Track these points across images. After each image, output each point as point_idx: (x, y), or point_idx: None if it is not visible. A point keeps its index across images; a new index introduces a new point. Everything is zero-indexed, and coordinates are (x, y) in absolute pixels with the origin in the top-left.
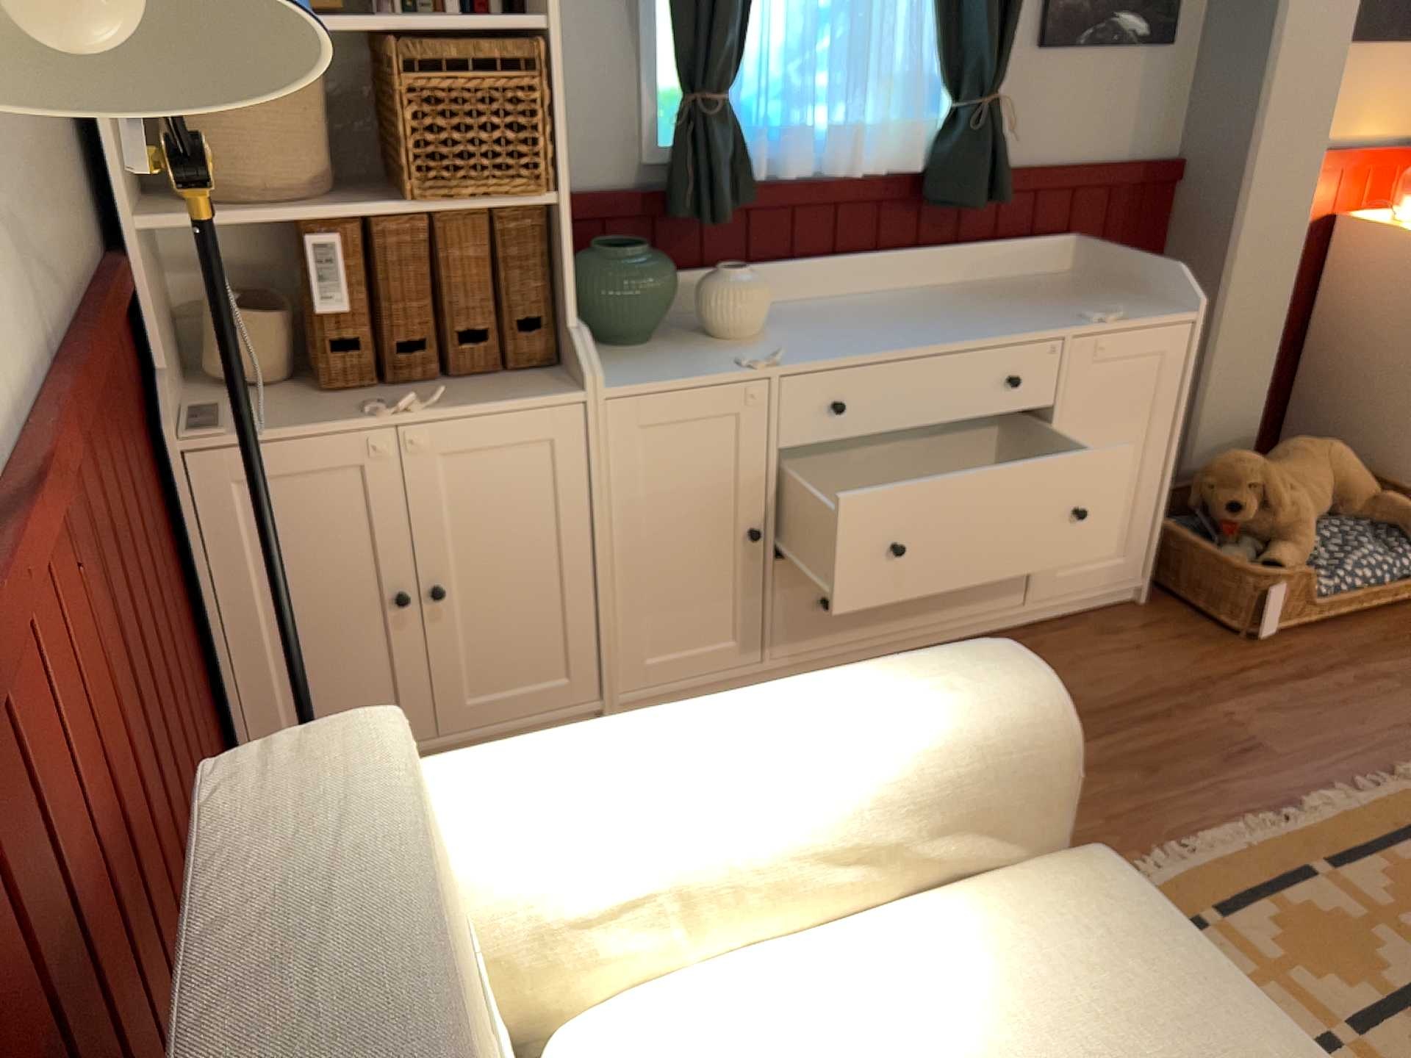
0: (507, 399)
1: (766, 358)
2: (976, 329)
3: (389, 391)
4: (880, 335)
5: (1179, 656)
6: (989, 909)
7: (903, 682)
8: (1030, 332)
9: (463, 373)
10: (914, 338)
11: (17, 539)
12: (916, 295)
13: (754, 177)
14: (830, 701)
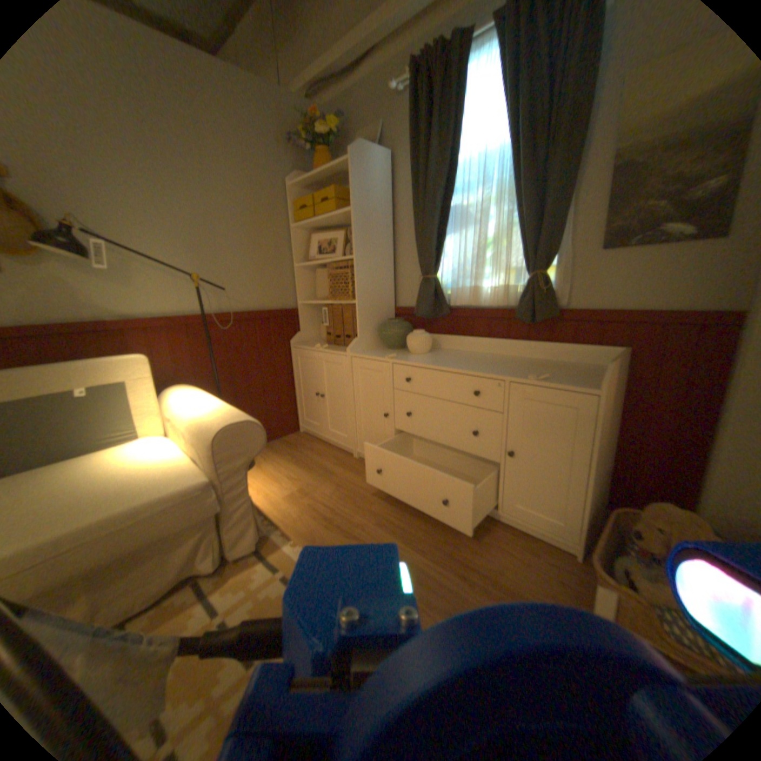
0: (337, 351)
1: (396, 357)
2: (475, 367)
3: (332, 346)
4: (444, 361)
5: (539, 583)
6: (183, 466)
7: (224, 411)
8: (490, 373)
9: (347, 345)
10: (448, 364)
11: (150, 322)
12: (509, 358)
13: (448, 303)
14: (214, 406)
